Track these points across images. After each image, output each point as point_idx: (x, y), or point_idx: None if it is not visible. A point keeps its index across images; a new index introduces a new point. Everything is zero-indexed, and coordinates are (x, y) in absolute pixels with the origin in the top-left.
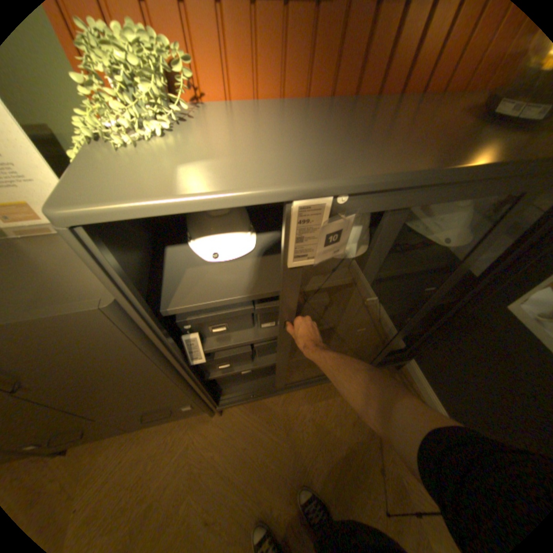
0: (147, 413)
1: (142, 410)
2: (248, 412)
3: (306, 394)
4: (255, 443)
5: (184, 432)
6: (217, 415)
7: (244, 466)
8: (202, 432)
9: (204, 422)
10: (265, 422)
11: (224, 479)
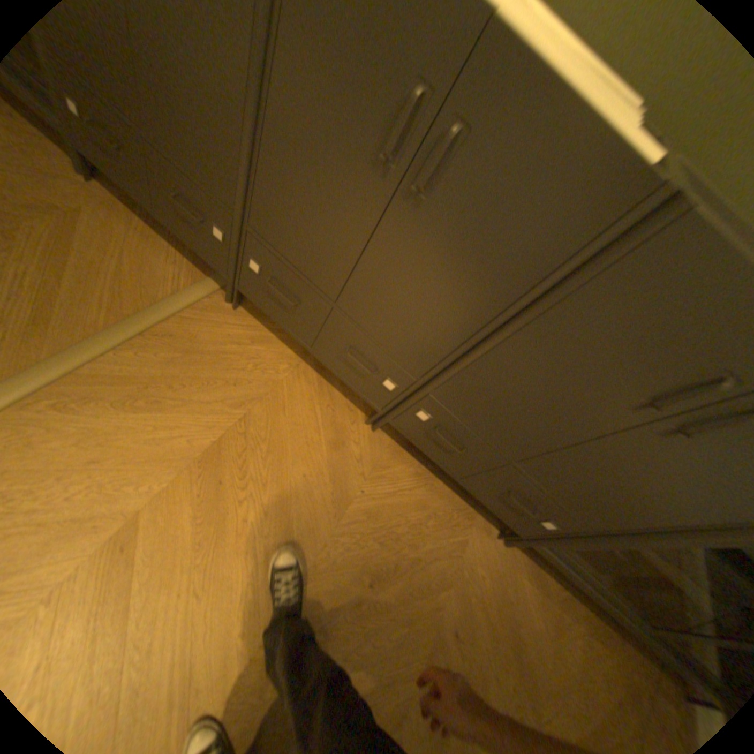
0: (543, 499)
1: (555, 497)
2: (531, 572)
3: (588, 618)
4: (525, 610)
5: (471, 524)
6: (516, 546)
7: (508, 622)
8: (485, 543)
9: (490, 535)
10: (541, 600)
11: (487, 611)
